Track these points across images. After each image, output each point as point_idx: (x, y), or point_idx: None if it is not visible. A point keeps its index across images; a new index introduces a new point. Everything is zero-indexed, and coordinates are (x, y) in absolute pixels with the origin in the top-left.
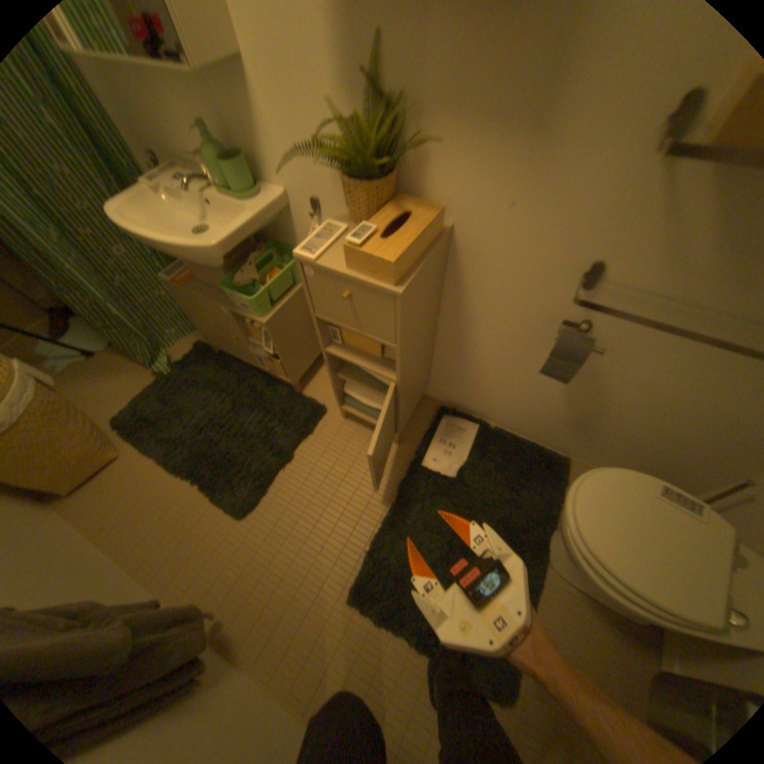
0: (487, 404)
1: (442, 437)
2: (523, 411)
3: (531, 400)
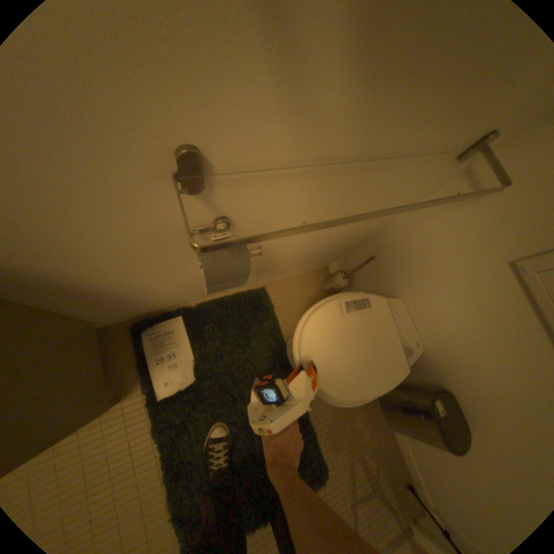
0: (173, 299)
1: (155, 357)
2: None
3: None
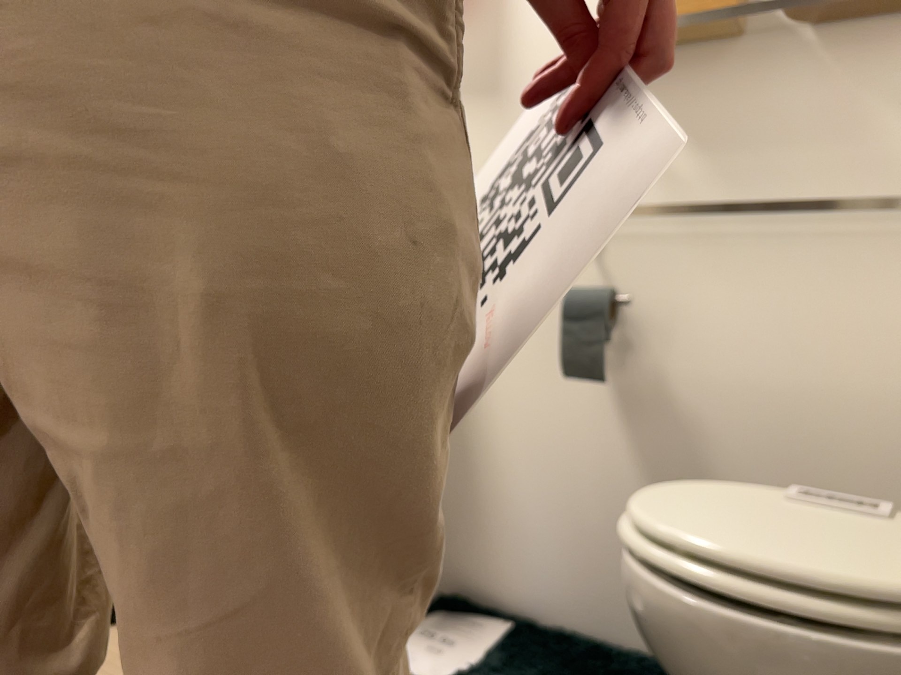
0: (523, 563)
1: (426, 630)
2: (589, 553)
3: (592, 509)
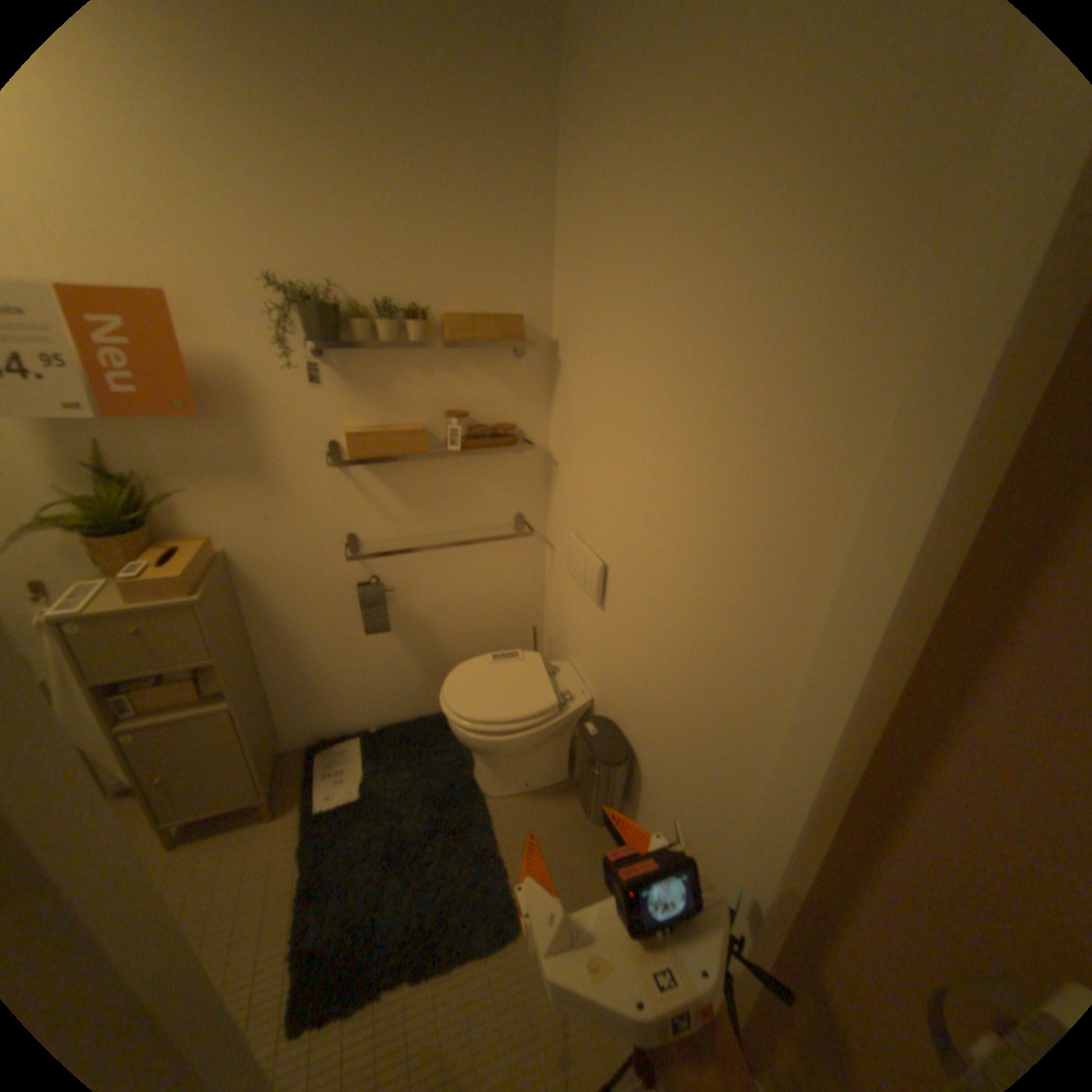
0: (352, 710)
1: (322, 775)
2: (387, 691)
3: (384, 674)
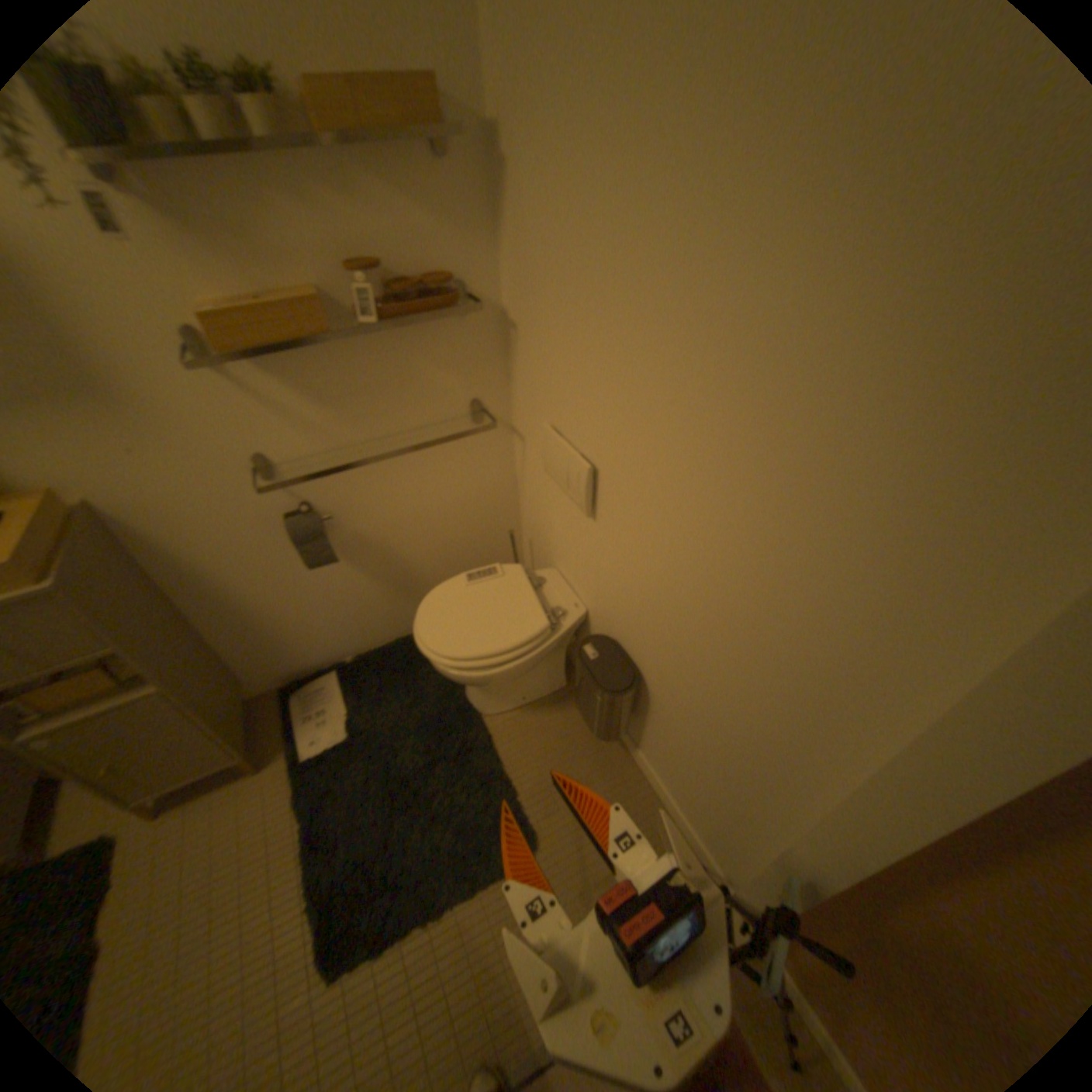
0: (317, 646)
1: (299, 719)
2: (352, 622)
3: (345, 605)
